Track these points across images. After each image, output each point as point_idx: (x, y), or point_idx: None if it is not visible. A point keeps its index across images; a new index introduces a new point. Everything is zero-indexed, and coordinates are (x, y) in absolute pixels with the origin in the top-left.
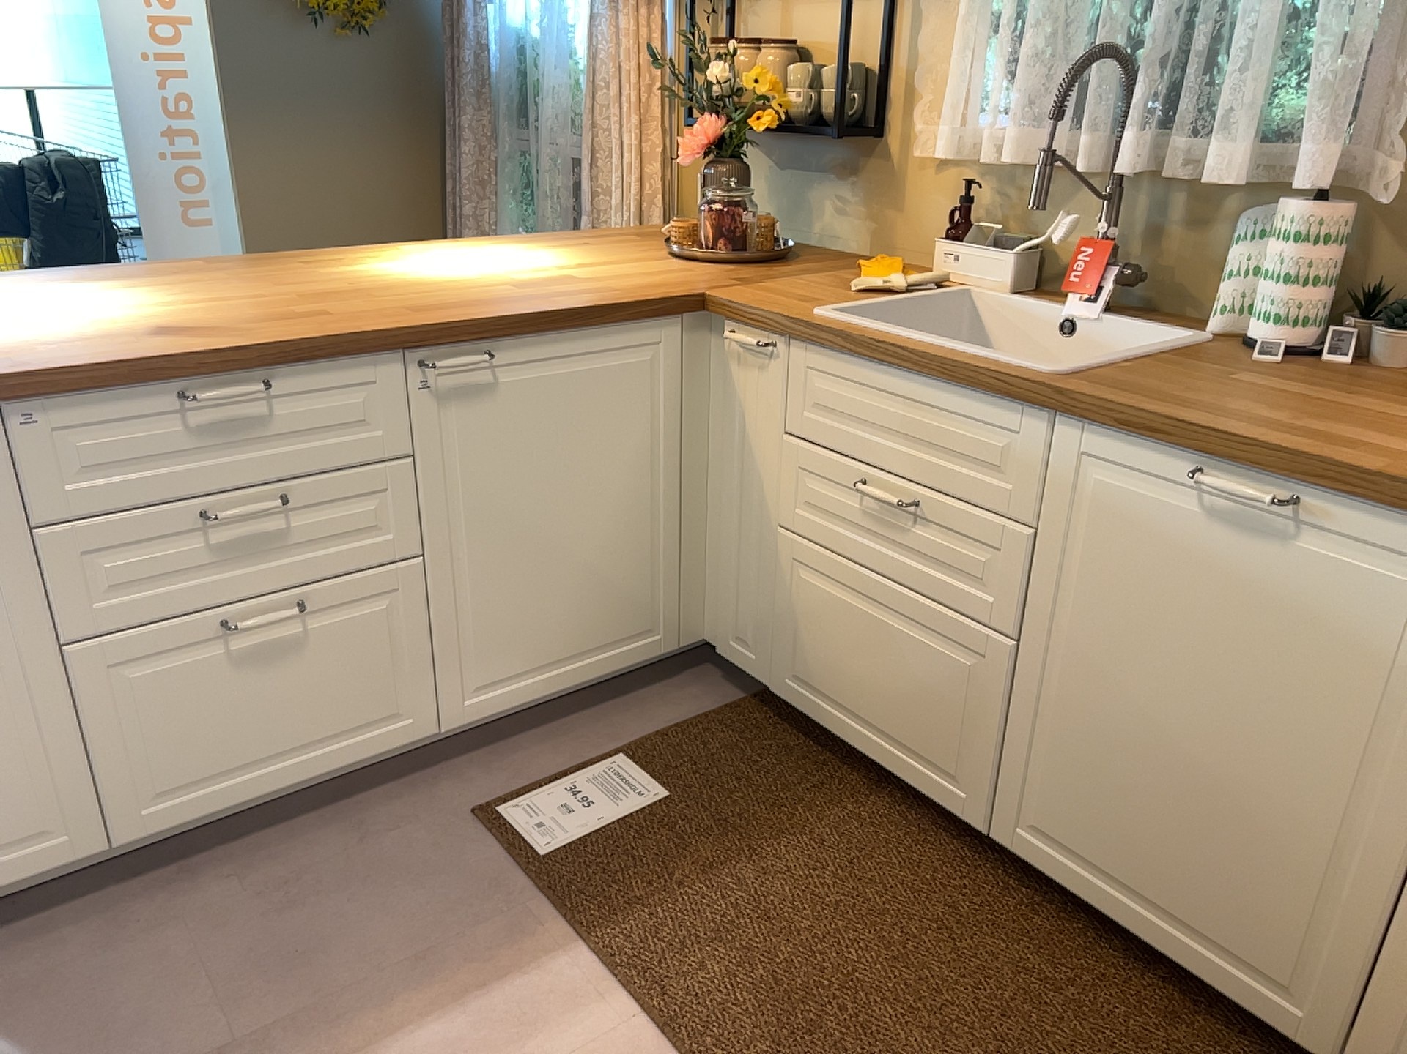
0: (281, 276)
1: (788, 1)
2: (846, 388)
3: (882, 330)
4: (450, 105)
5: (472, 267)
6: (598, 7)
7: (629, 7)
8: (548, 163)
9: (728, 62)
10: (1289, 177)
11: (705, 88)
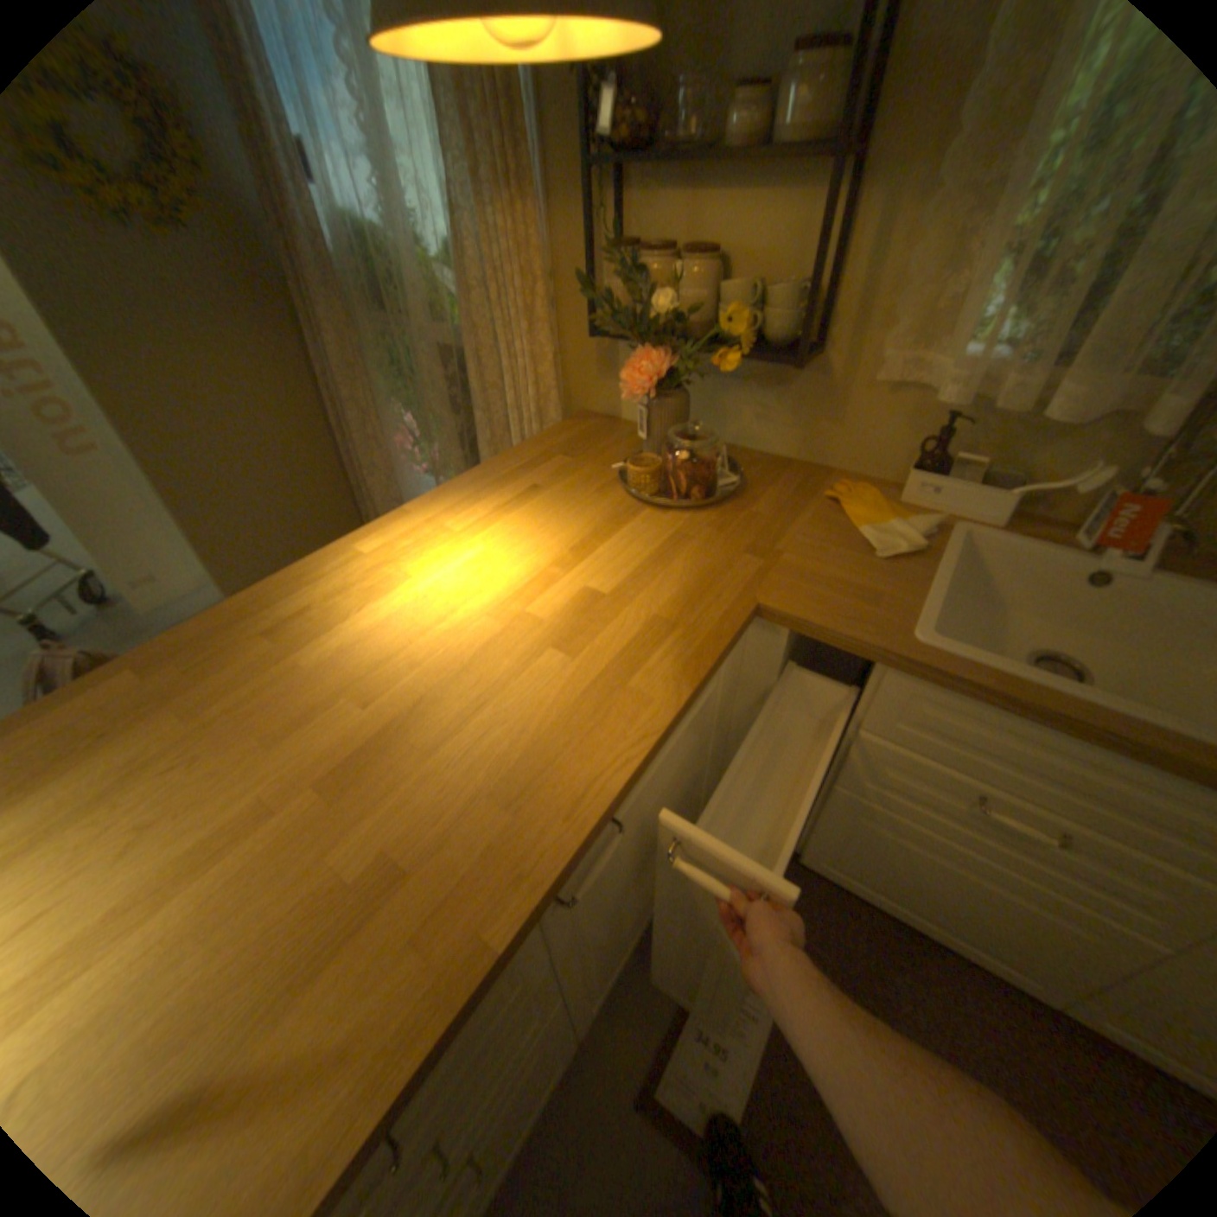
0: (252, 694)
1: (700, 187)
2: (980, 727)
3: (1047, 685)
4: (295, 291)
5: (471, 592)
6: (454, 191)
7: (498, 194)
8: (424, 357)
9: (672, 281)
10: None
11: (648, 313)
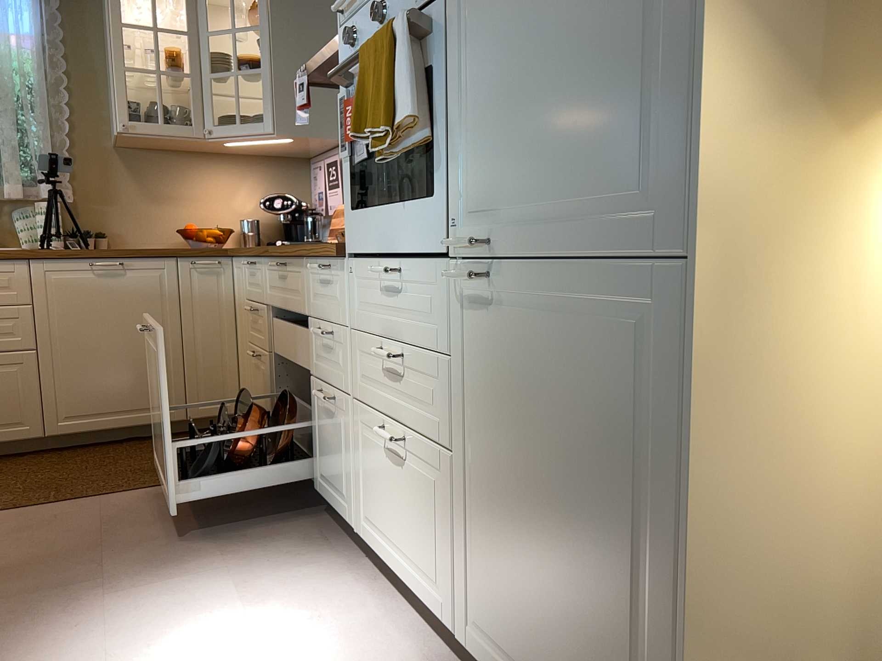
0: None
1: None
2: None
3: None
4: None
5: None
6: None
7: None
8: None
9: None
10: (29, 197)
11: None
